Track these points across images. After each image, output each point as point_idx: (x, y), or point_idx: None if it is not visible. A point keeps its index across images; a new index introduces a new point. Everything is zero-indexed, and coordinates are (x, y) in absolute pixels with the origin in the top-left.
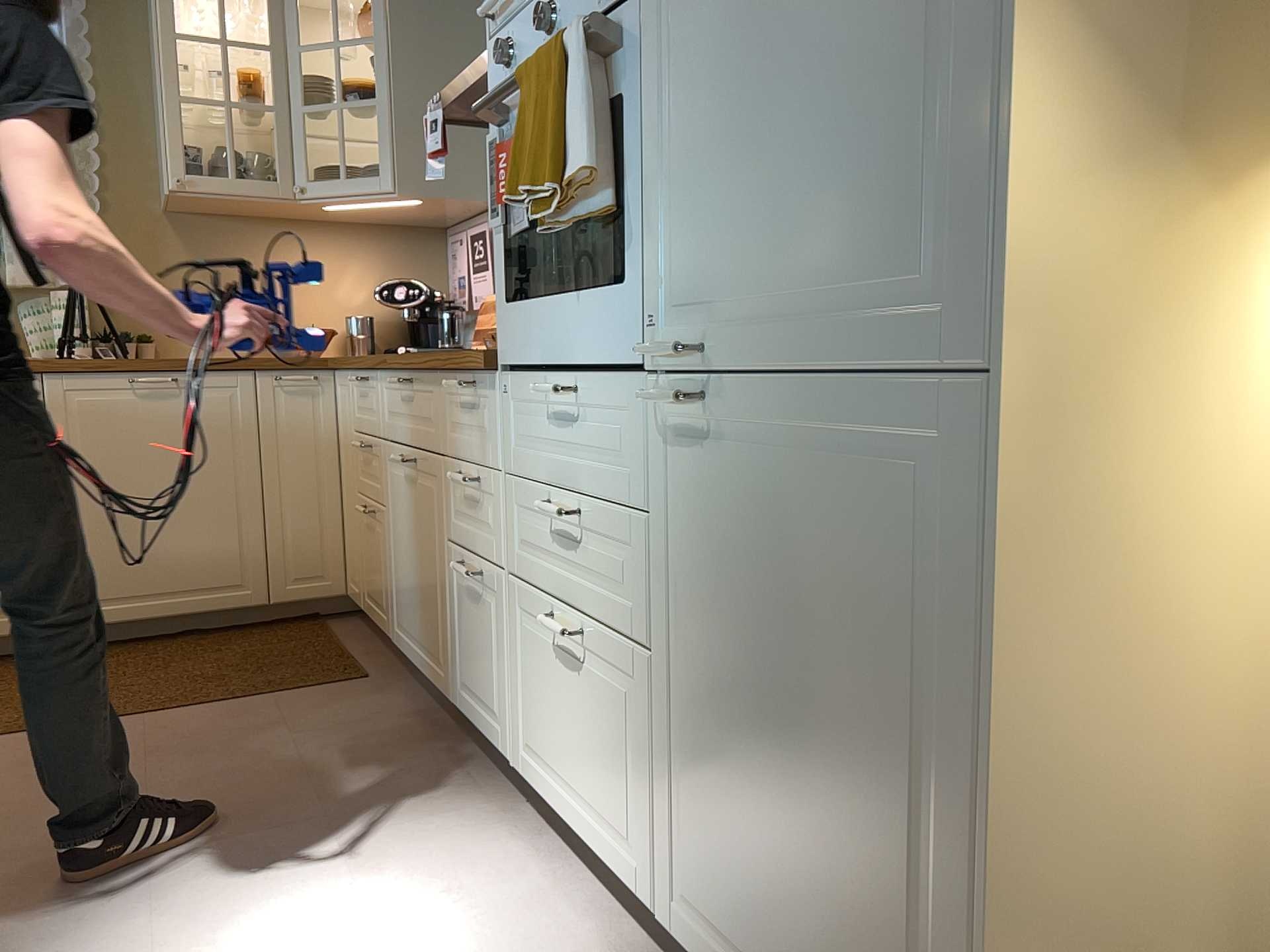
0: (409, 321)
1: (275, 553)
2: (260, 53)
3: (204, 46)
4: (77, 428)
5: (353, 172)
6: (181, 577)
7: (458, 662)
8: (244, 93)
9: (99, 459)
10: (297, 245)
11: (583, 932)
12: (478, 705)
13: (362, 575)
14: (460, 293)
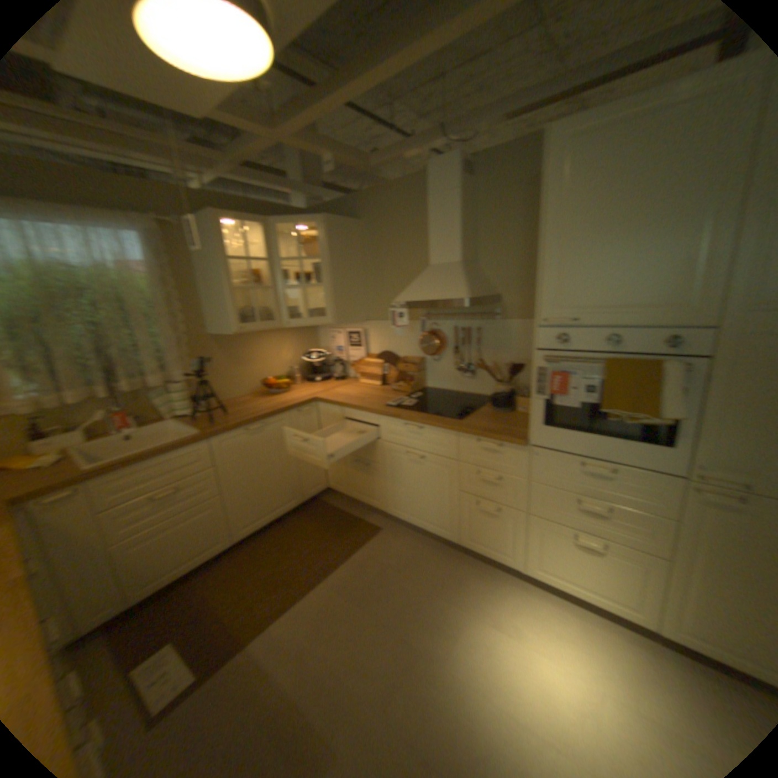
0: (314, 365)
1: (306, 481)
2: (256, 260)
3: (229, 257)
4: (229, 458)
5: (297, 309)
6: (275, 505)
7: (467, 531)
8: (250, 279)
9: (239, 468)
10: (266, 340)
11: (606, 633)
12: (488, 548)
13: (351, 484)
14: (341, 354)
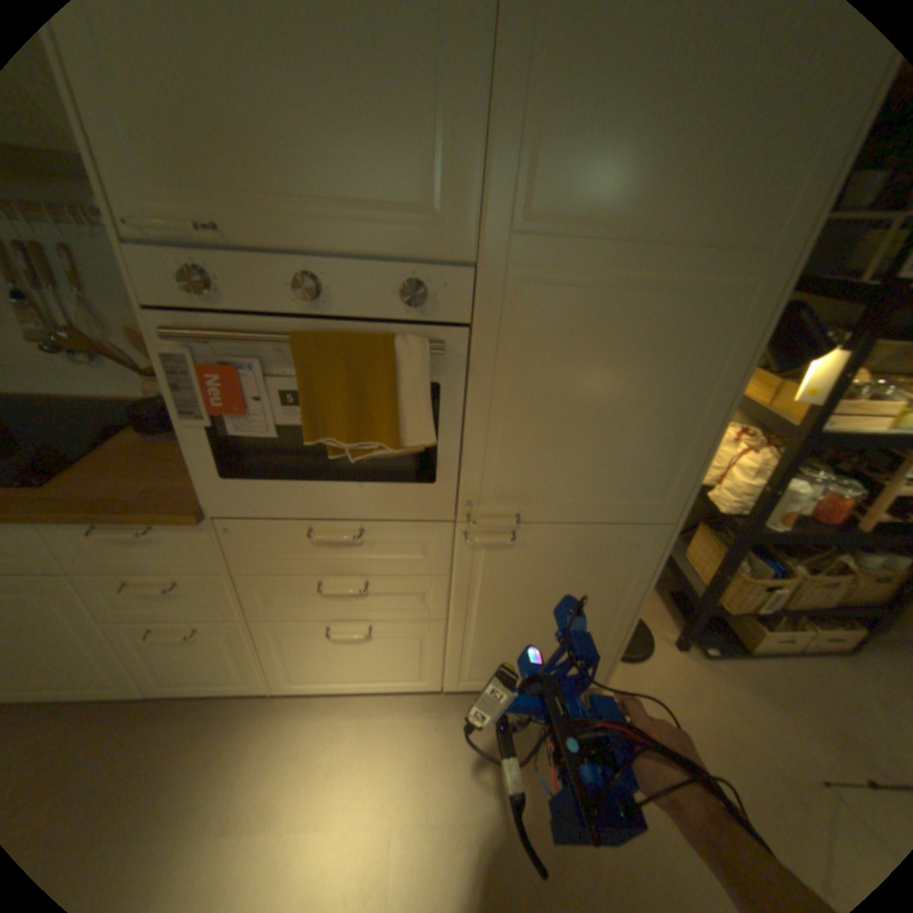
0: None
1: None
2: None
3: None
4: None
5: None
6: None
7: (148, 677)
8: None
9: None
10: None
11: (386, 718)
12: (197, 685)
13: None
14: None
